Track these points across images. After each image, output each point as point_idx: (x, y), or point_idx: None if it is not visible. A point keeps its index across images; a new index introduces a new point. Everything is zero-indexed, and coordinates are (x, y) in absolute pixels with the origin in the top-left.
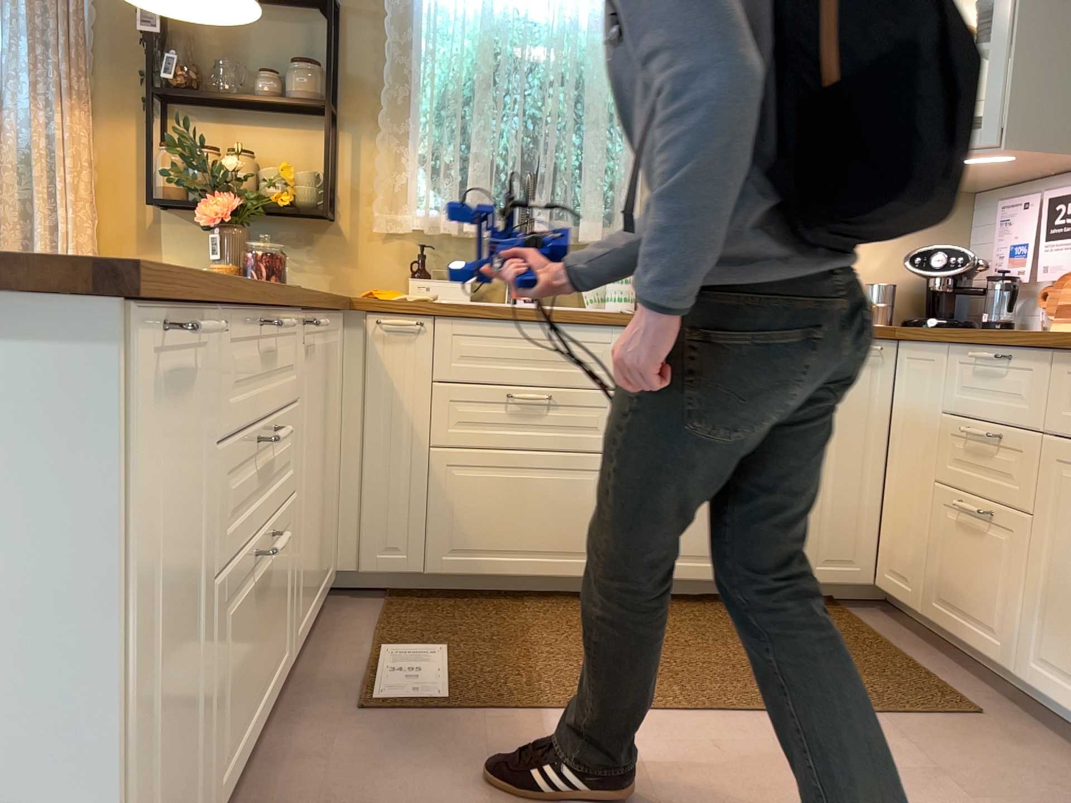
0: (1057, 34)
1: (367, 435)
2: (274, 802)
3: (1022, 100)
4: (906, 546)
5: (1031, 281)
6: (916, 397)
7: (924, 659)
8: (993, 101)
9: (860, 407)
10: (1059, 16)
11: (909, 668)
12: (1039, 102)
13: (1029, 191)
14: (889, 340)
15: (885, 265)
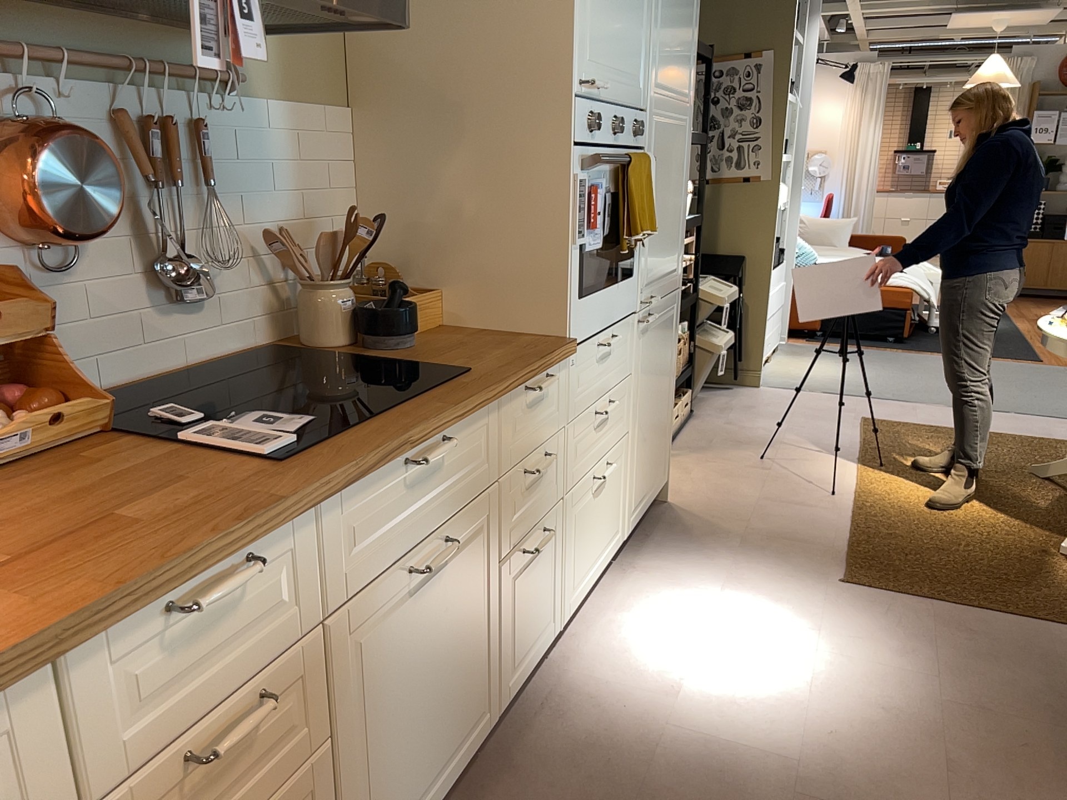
0: None
1: None
2: None
3: None
4: None
5: None
6: None
7: None
8: None
9: None
10: None
11: None
12: None
13: None
14: None
15: None
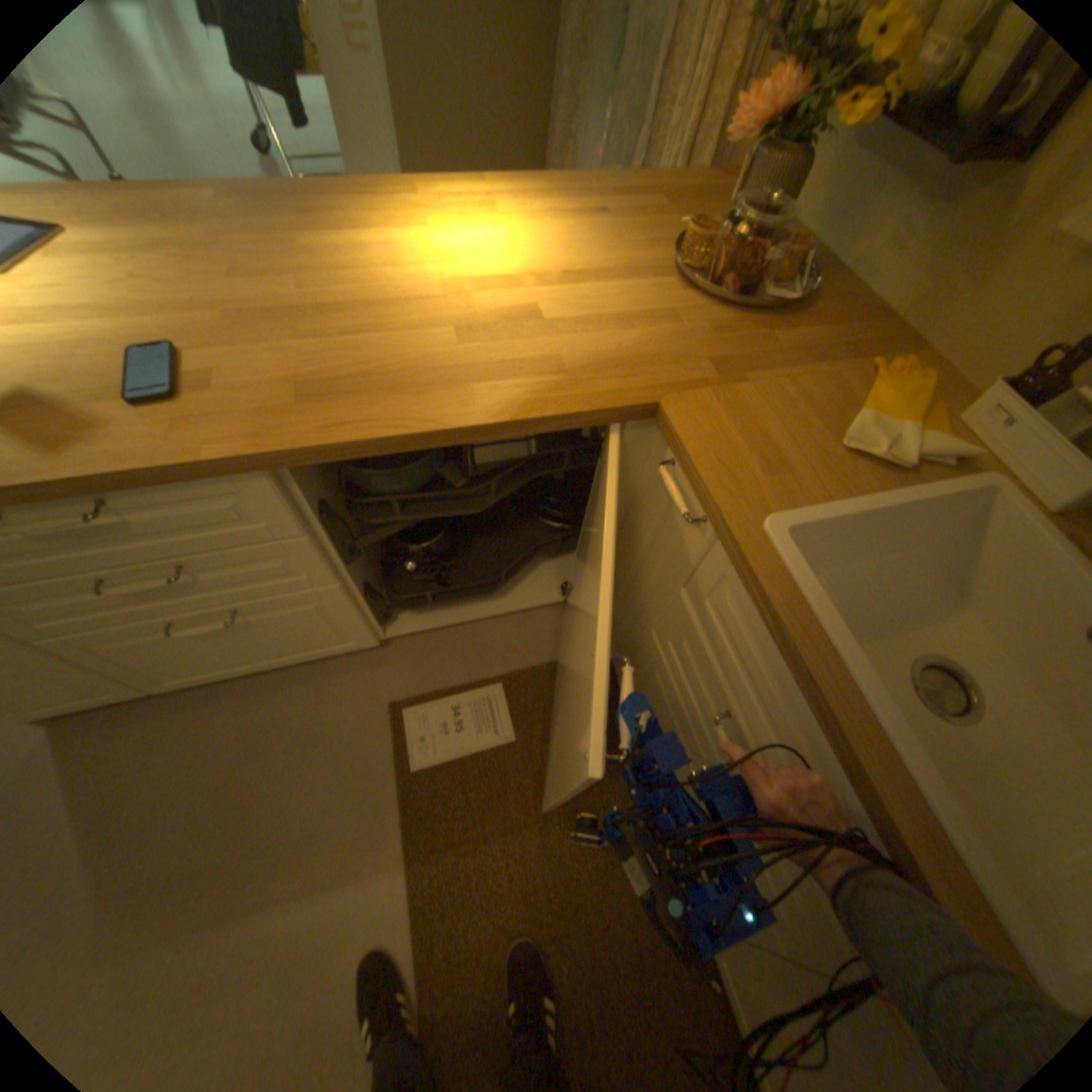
0: None
1: (629, 555)
2: (271, 701)
3: None
4: None
5: None
6: None
7: None
8: None
9: None
10: None
11: None
12: None
13: None
14: None
15: None
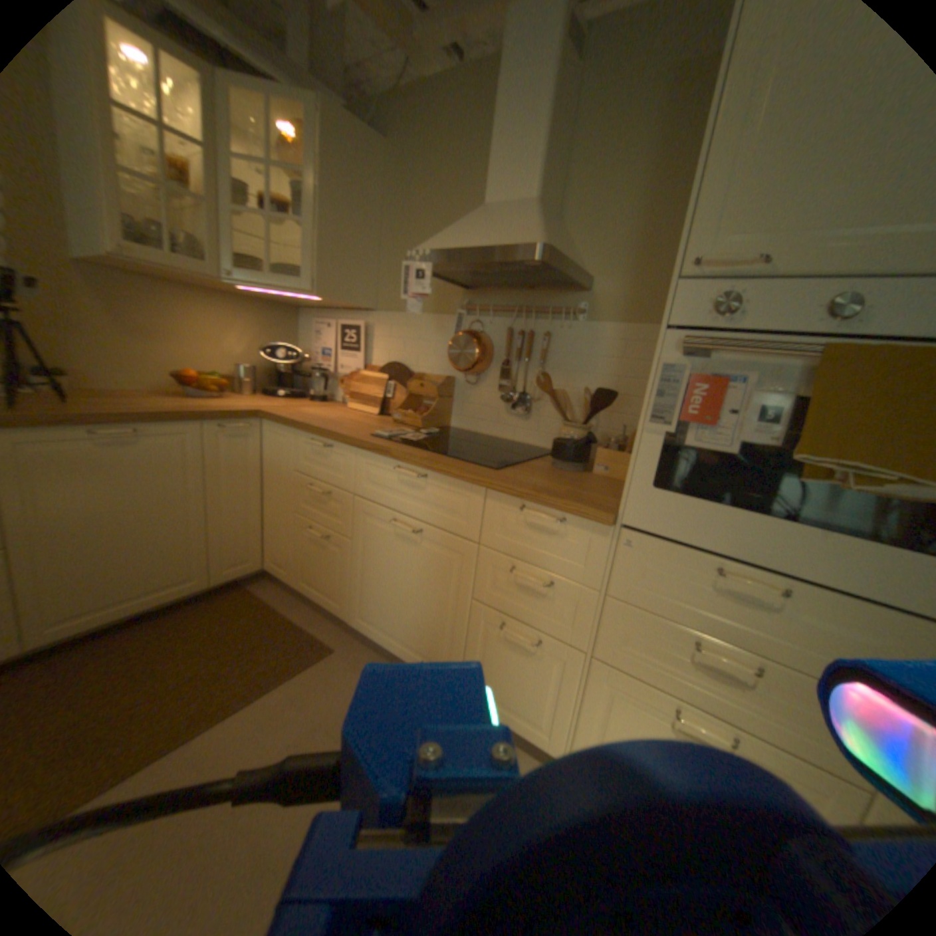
0: (337, 223)
1: None
2: None
3: (320, 264)
4: (276, 548)
5: (331, 370)
6: (272, 458)
7: (294, 616)
8: (303, 260)
9: (235, 466)
10: (337, 212)
11: (286, 630)
12: (329, 267)
13: (325, 315)
14: (250, 419)
15: (242, 350)
